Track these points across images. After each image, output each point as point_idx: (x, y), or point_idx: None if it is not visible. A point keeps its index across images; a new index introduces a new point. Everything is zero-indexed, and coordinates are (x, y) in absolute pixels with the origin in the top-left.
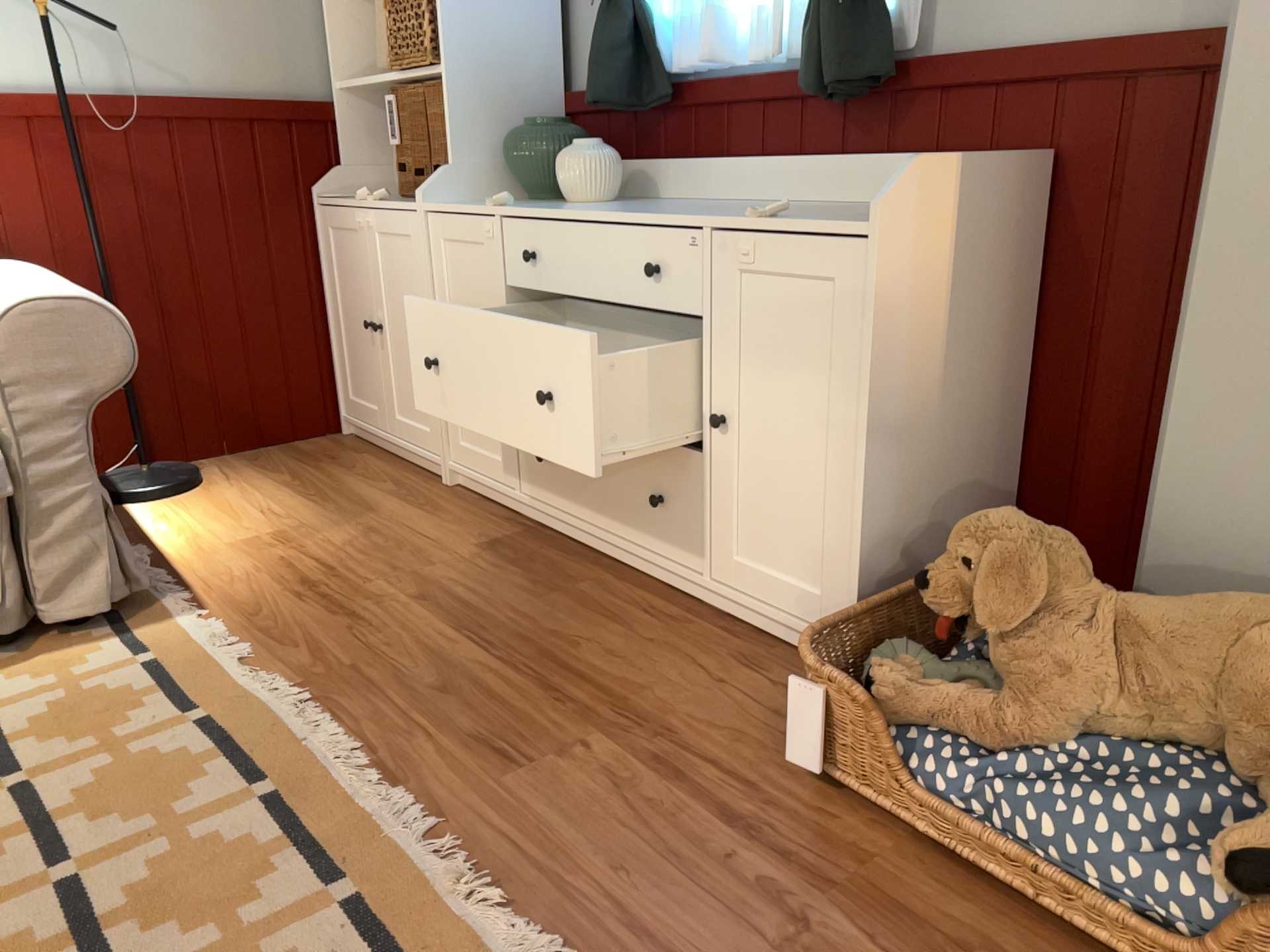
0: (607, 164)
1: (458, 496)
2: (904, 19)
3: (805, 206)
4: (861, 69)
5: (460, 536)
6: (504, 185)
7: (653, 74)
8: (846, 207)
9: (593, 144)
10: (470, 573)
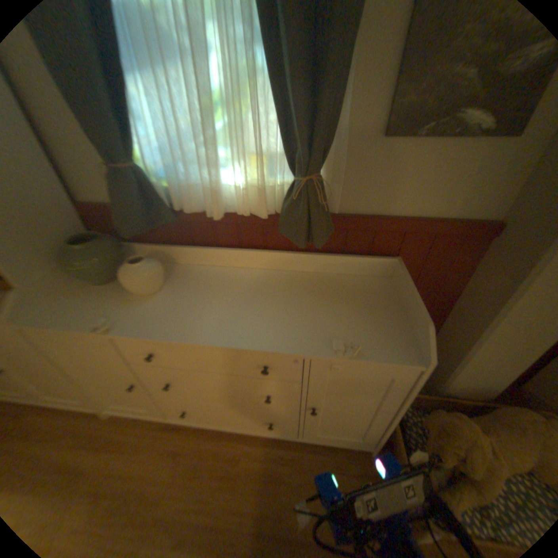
0: (160, 270)
1: (122, 422)
2: (332, 196)
3: (286, 277)
4: (330, 232)
5: (153, 461)
6: (66, 275)
7: (162, 207)
8: (310, 278)
9: (144, 260)
10: (185, 493)
